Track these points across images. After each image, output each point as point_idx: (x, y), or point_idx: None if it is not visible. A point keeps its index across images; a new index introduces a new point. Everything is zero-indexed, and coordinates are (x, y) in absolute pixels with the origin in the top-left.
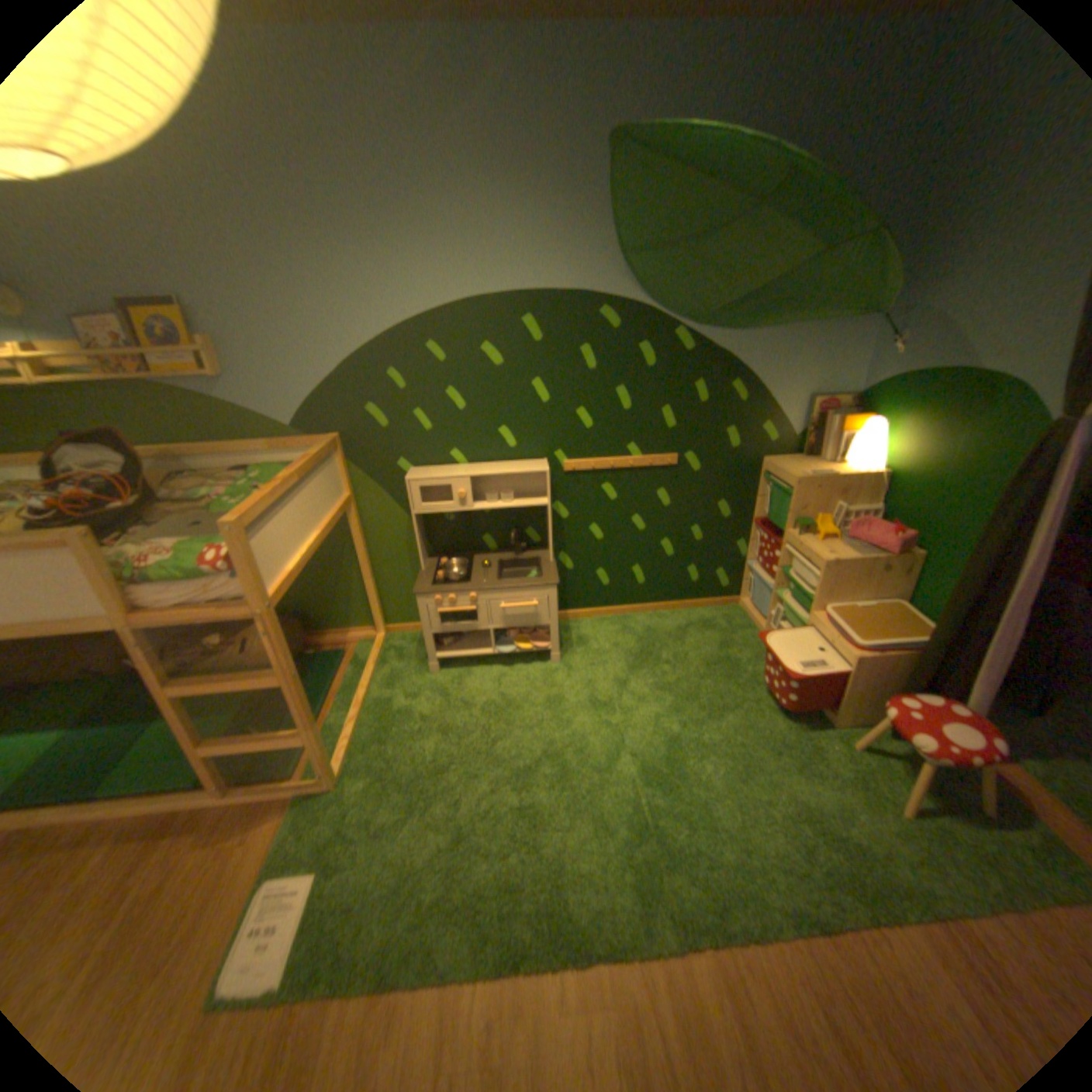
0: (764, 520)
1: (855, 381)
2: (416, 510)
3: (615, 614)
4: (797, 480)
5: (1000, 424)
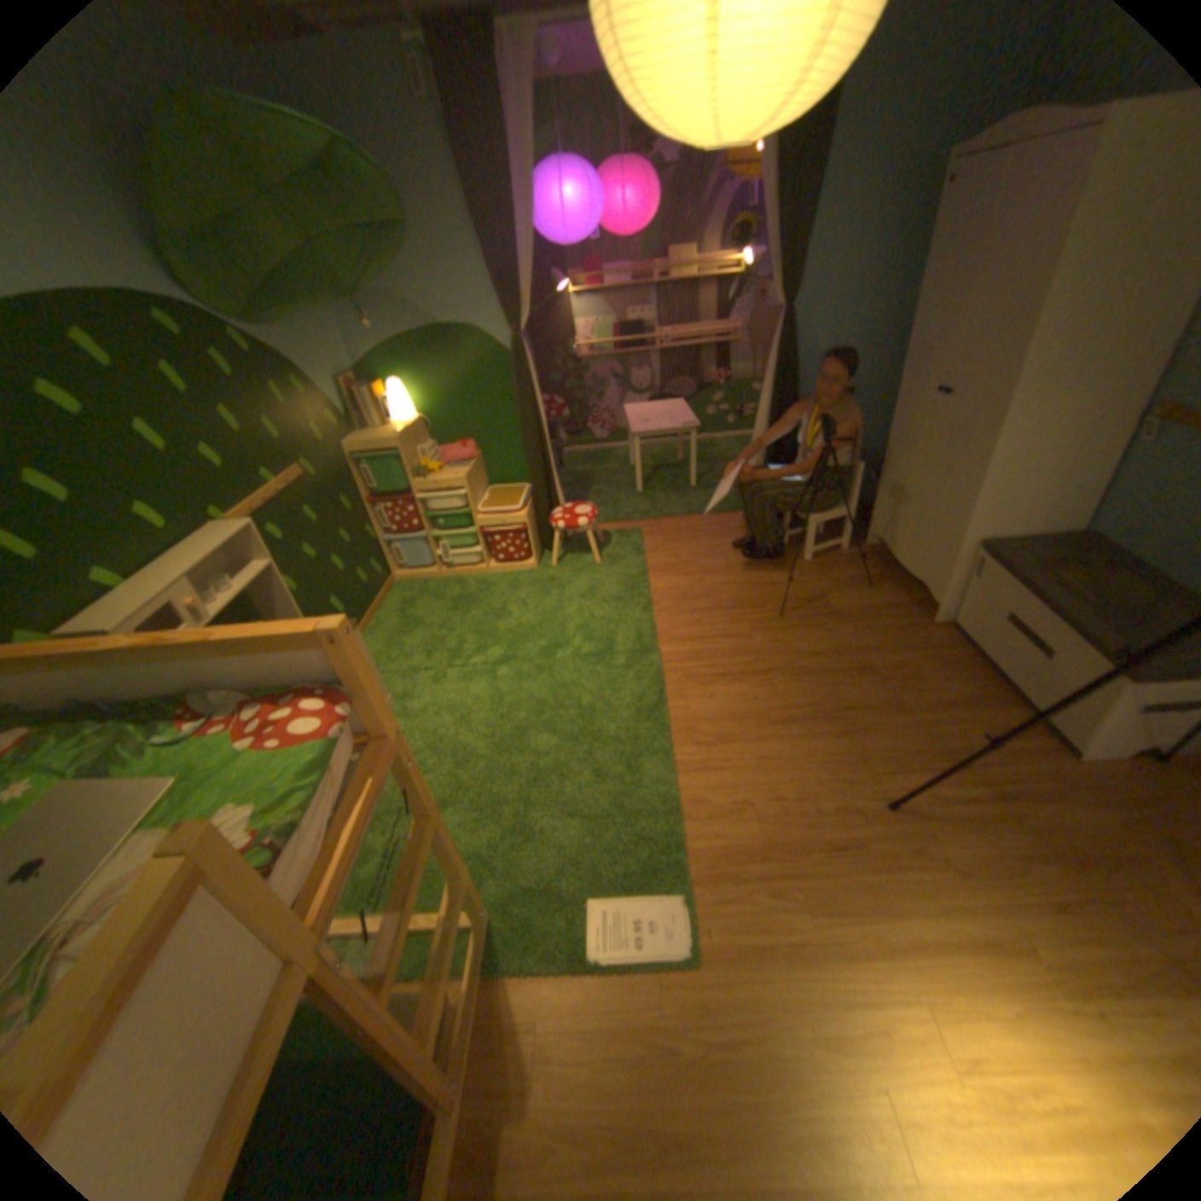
0: (379, 492)
1: (343, 361)
2: None
3: None
4: (396, 440)
5: (470, 355)
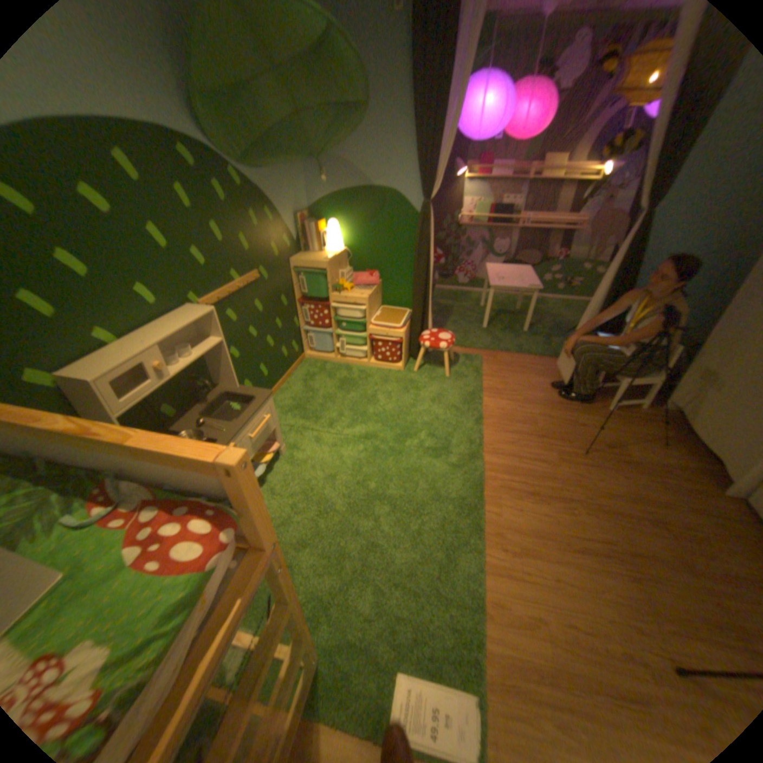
0: (308, 297)
1: (303, 202)
2: (115, 412)
3: None
4: (327, 264)
5: (390, 212)
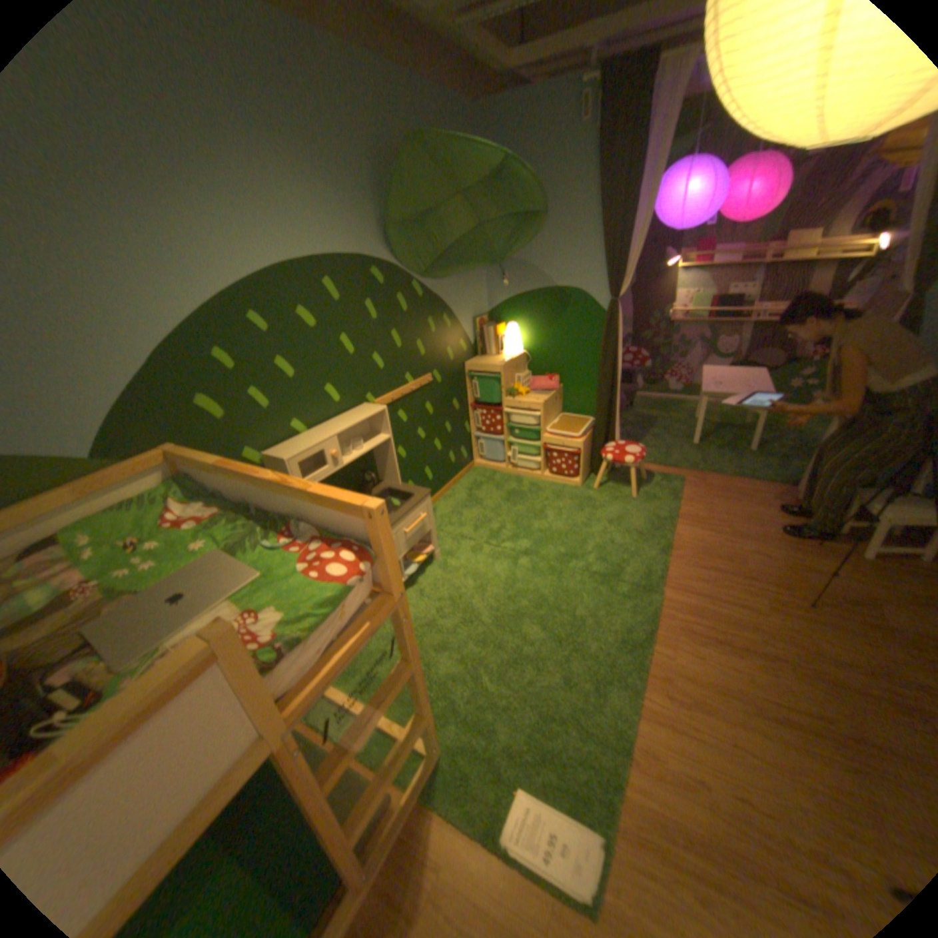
0: (480, 402)
1: (484, 307)
2: None
3: None
4: (501, 367)
5: (575, 311)
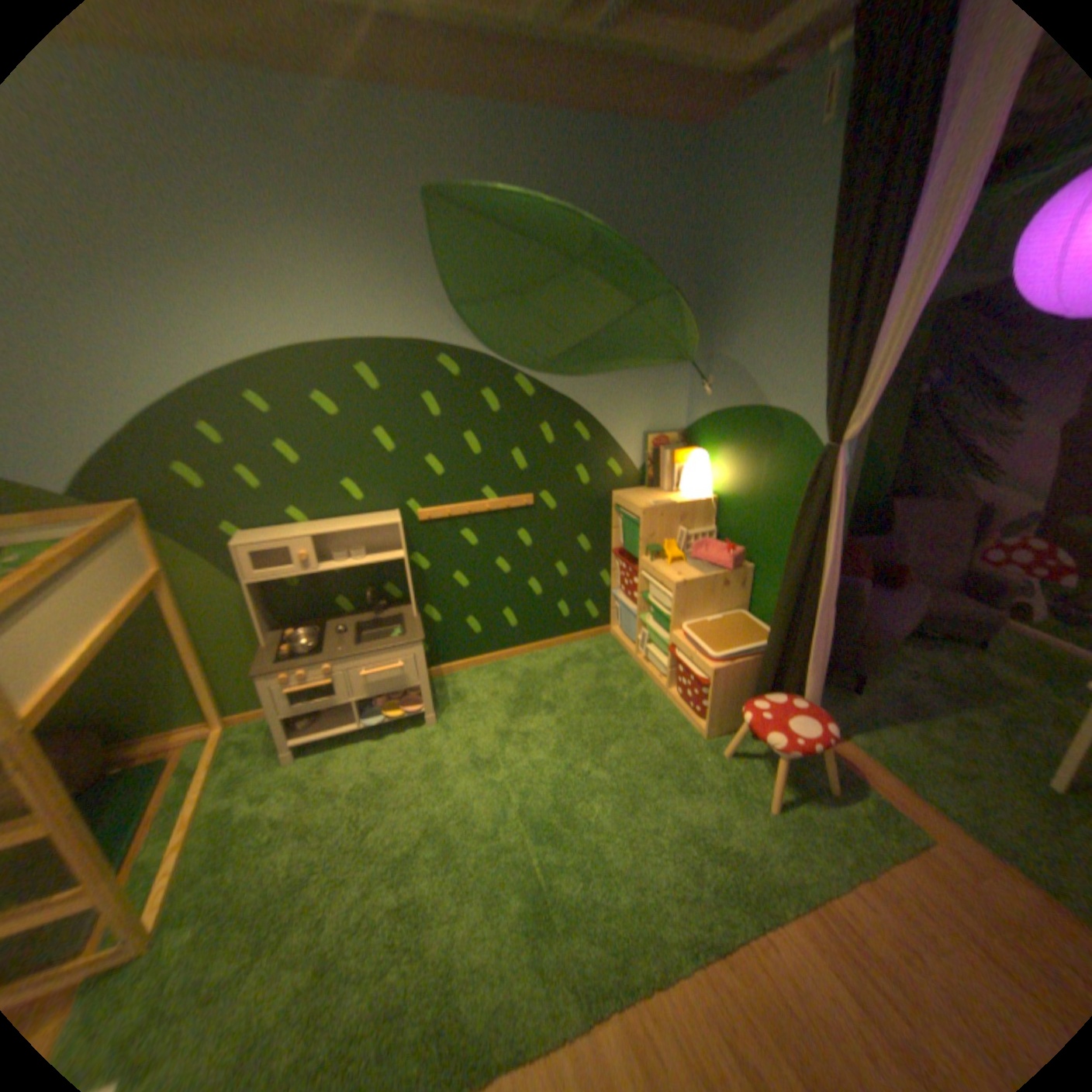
0: (620, 551)
1: (678, 420)
2: (248, 580)
3: (492, 662)
4: (642, 511)
5: (789, 452)
